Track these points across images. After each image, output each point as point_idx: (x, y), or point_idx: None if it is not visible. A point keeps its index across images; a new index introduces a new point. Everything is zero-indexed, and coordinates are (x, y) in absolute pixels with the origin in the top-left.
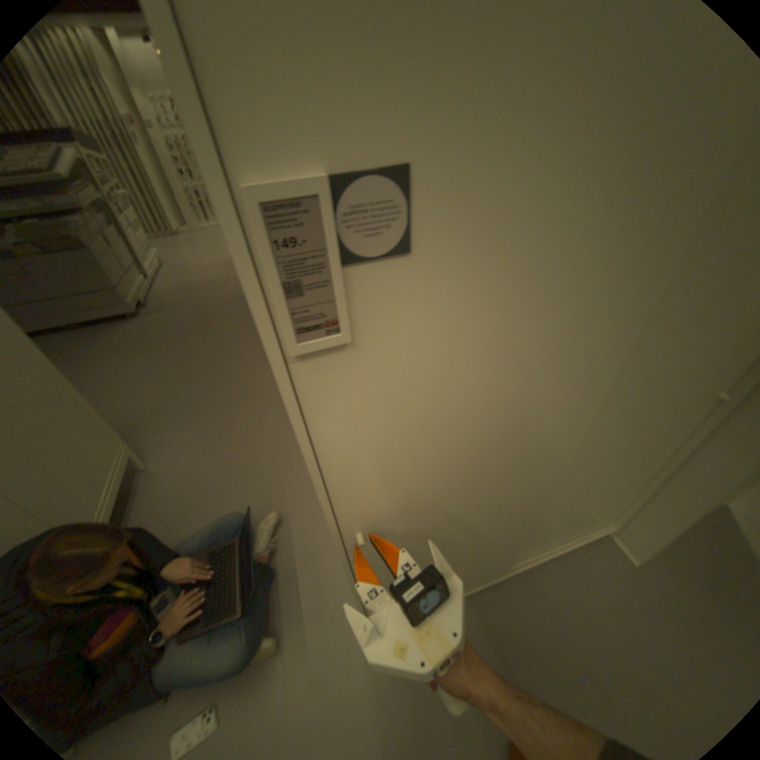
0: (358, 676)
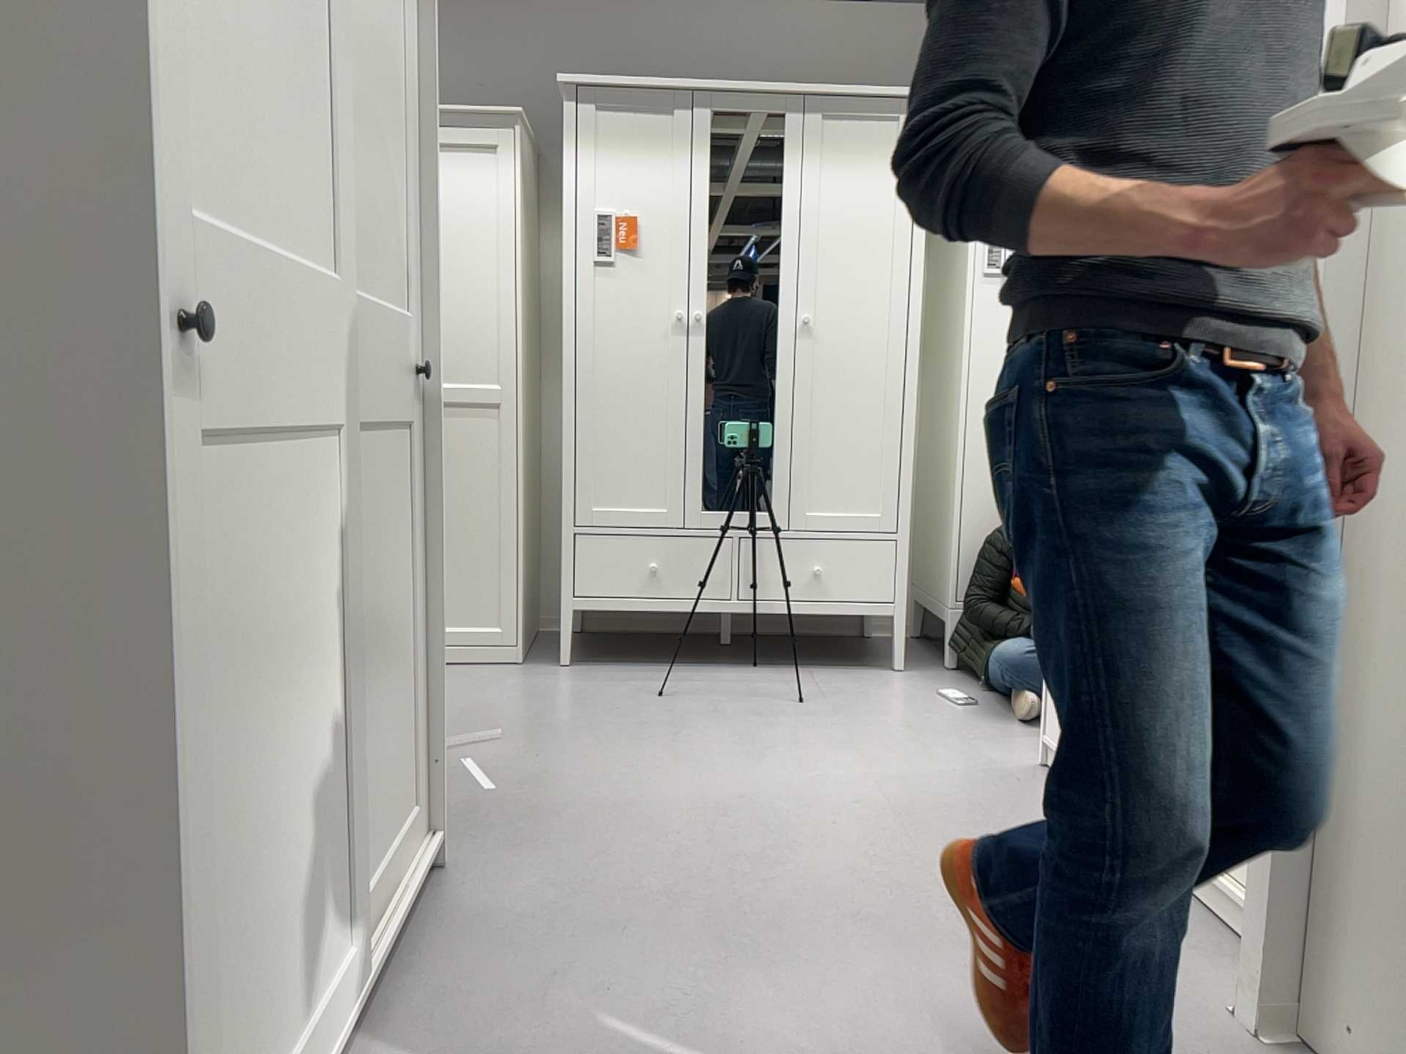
0: (1005, 759)
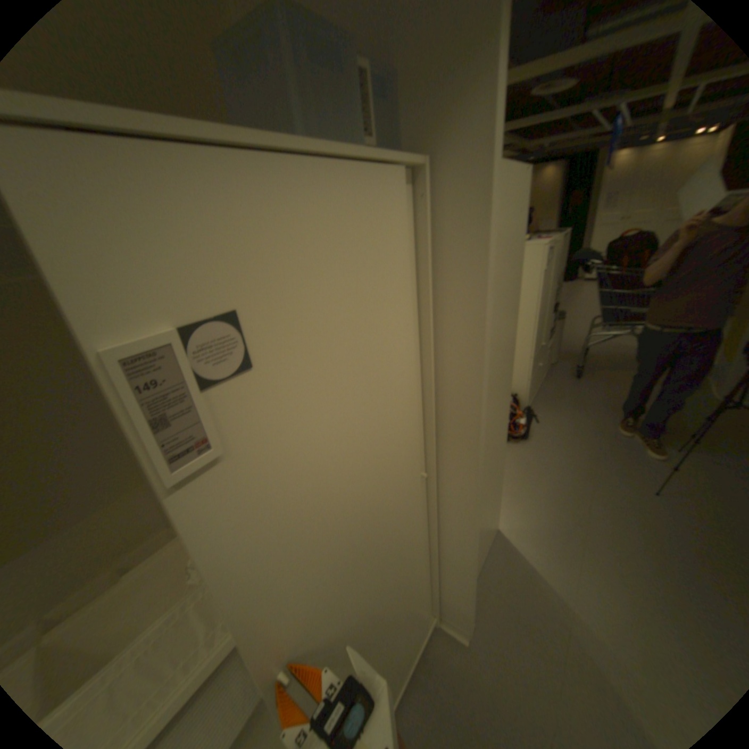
0: None
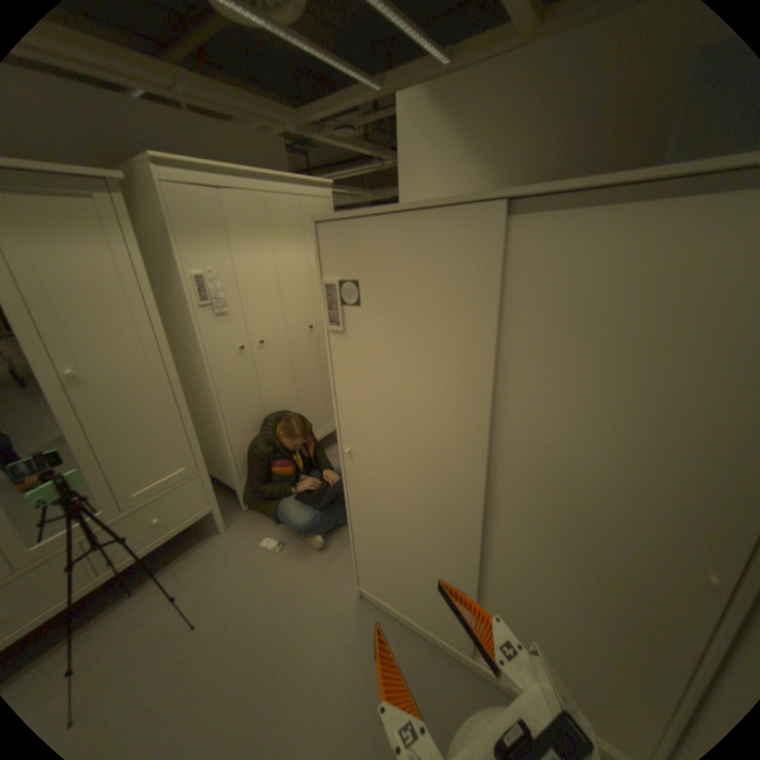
0: (337, 603)
